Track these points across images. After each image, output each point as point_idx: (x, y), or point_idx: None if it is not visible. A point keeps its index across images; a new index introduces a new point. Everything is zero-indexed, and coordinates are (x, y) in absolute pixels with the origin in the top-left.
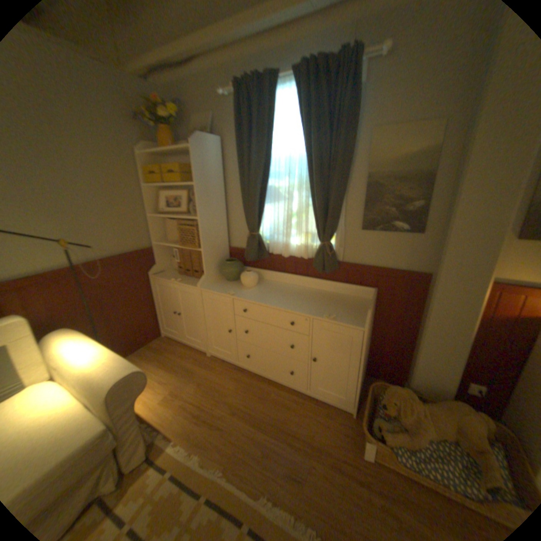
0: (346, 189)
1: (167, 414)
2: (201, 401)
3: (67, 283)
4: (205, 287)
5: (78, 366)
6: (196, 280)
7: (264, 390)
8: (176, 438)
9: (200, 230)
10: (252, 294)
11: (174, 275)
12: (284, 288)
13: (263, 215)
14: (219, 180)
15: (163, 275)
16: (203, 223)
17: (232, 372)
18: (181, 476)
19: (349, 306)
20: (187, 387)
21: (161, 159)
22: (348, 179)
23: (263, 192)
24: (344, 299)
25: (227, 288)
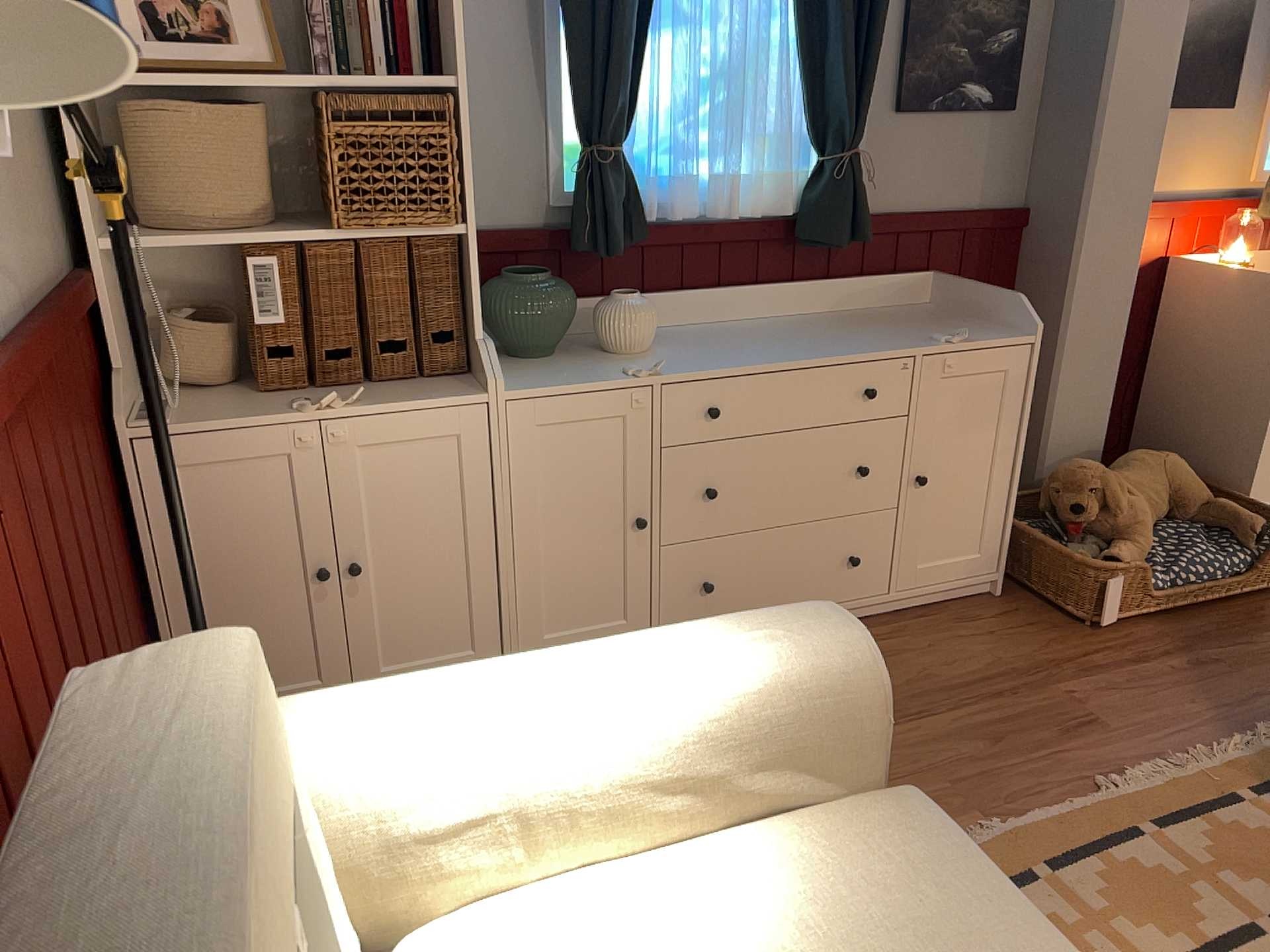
0: None
1: None
2: None
3: None
4: (512, 386)
5: (639, 700)
6: (407, 386)
7: None
8: None
9: (465, 139)
10: (694, 358)
11: (257, 402)
12: (730, 332)
13: (641, 80)
14: None
15: (206, 415)
16: (463, 112)
17: None
18: None
19: (929, 320)
20: None
21: None
22: None
23: None
24: (891, 315)
25: (592, 370)
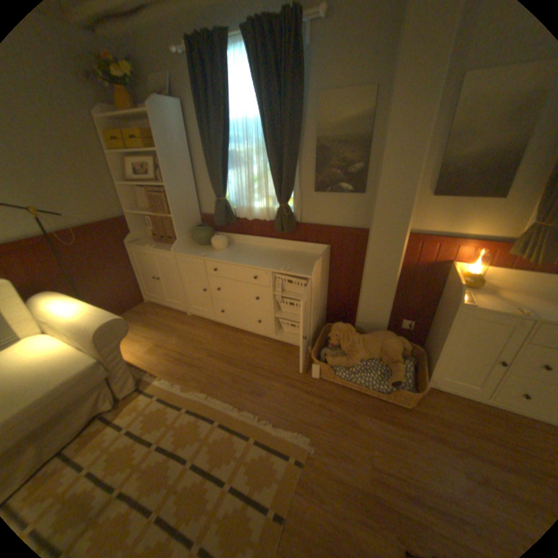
0: (297, 154)
1: (153, 360)
2: (183, 349)
3: (44, 251)
4: (179, 252)
5: (66, 318)
6: (171, 246)
7: (238, 338)
8: (162, 375)
9: (168, 197)
10: (222, 255)
11: (149, 243)
12: (252, 250)
13: (228, 181)
14: (183, 146)
15: (139, 244)
16: (171, 191)
17: (211, 327)
18: (166, 398)
19: (304, 261)
20: (170, 340)
21: (123, 124)
22: (300, 143)
23: (226, 158)
24: (302, 256)
25: (199, 252)
